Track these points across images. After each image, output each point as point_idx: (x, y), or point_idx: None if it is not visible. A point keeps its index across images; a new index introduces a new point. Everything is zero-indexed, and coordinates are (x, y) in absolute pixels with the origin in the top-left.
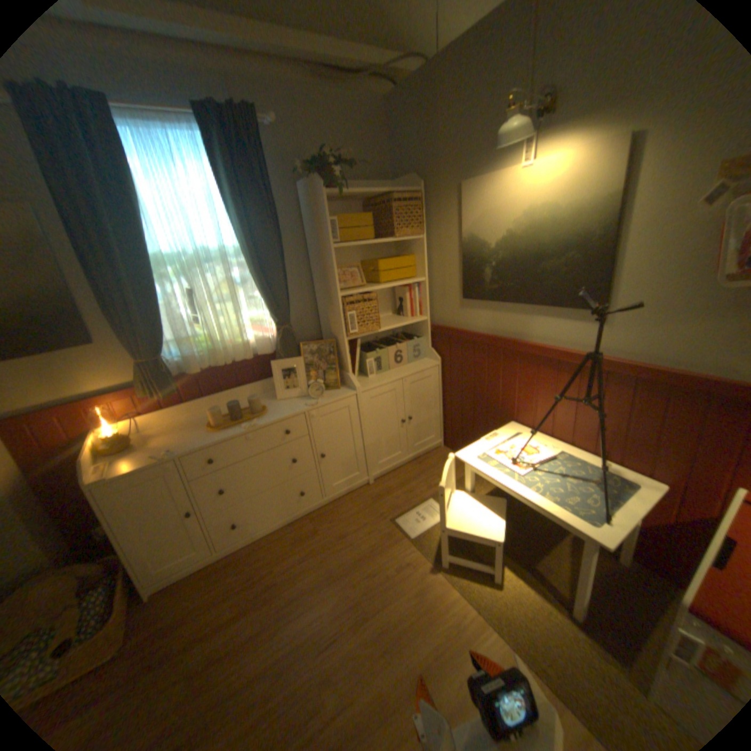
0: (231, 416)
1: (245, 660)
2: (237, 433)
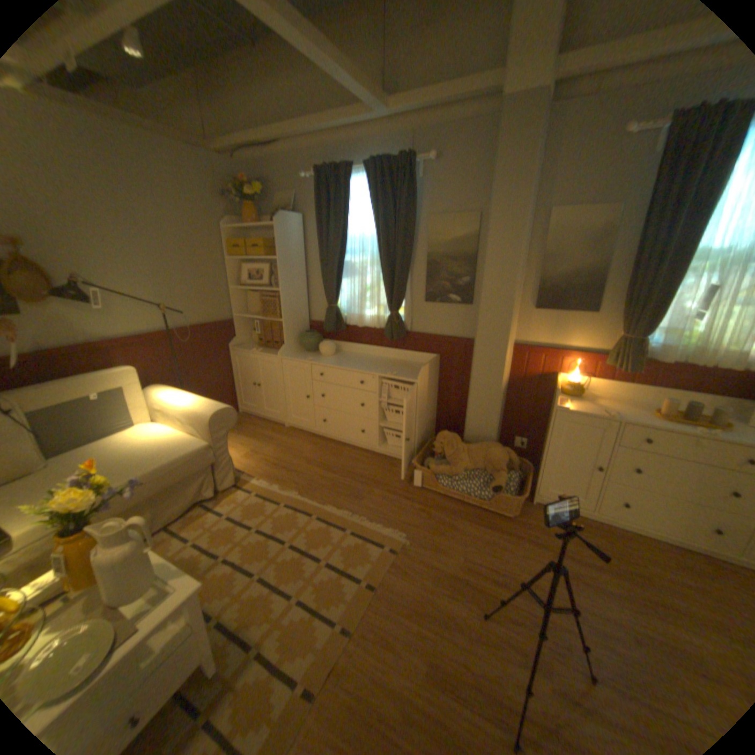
0: (687, 415)
1: (608, 604)
2: (691, 432)
